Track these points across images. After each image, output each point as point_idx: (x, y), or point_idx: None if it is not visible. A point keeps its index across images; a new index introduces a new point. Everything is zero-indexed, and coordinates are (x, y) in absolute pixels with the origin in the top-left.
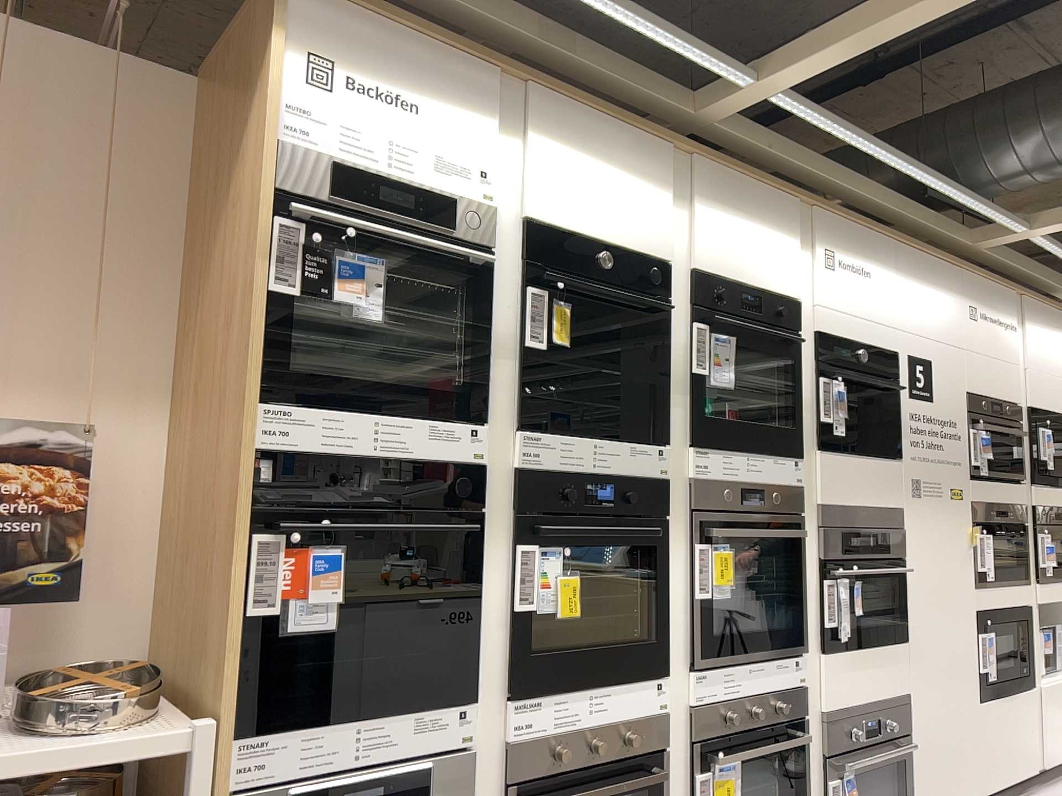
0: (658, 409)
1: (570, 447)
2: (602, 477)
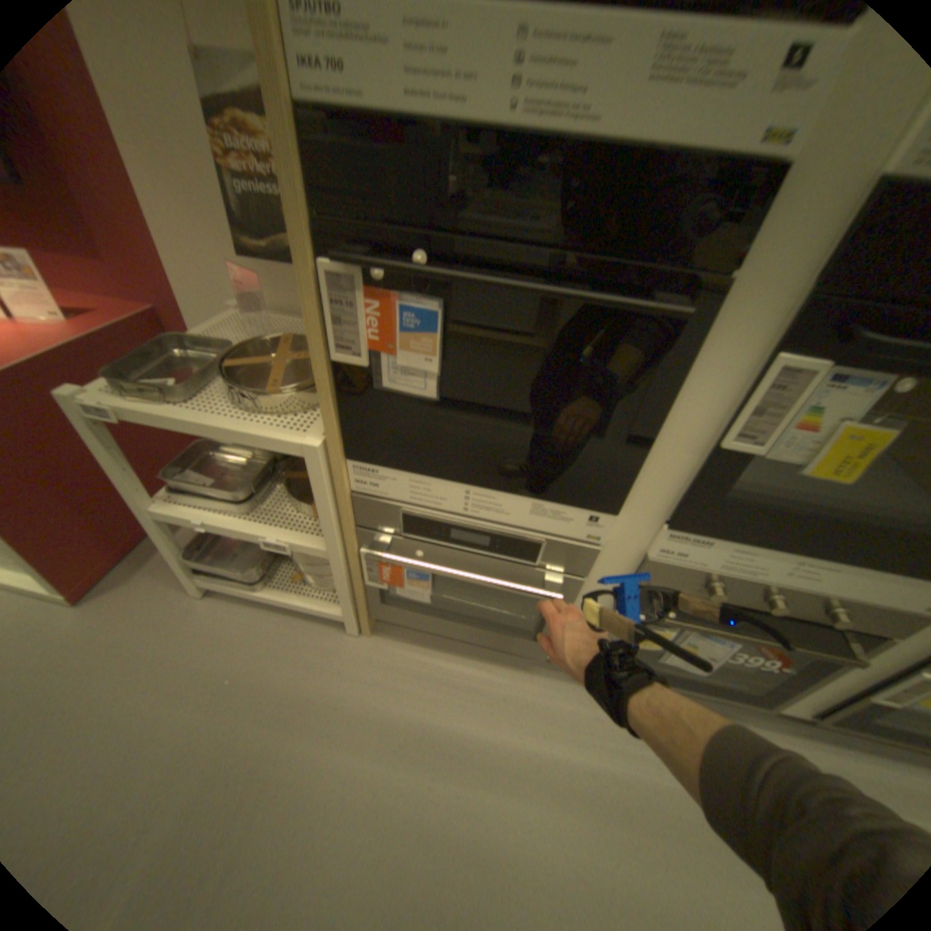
0: None
1: None
2: None
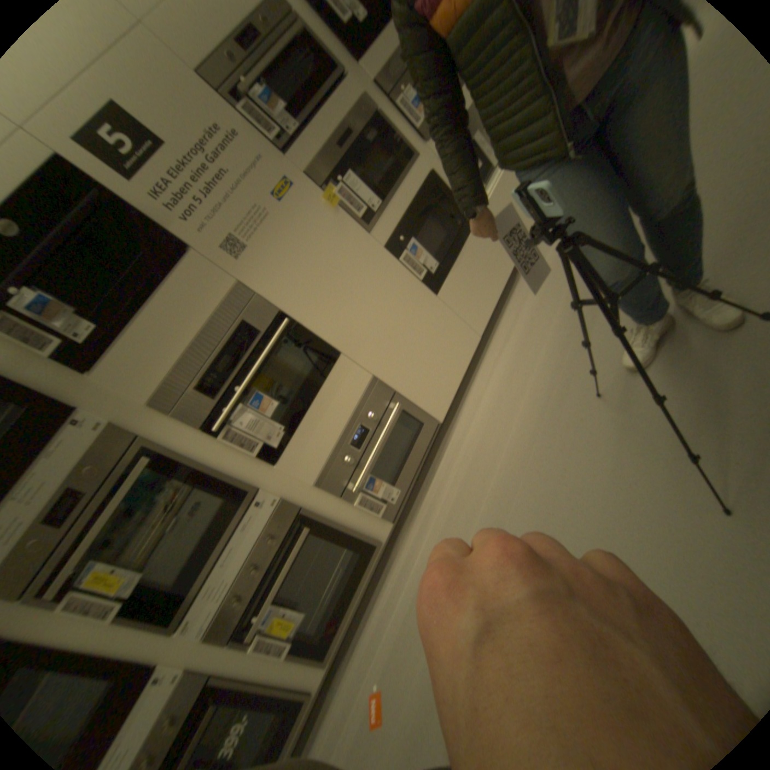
0: None
1: None
2: None
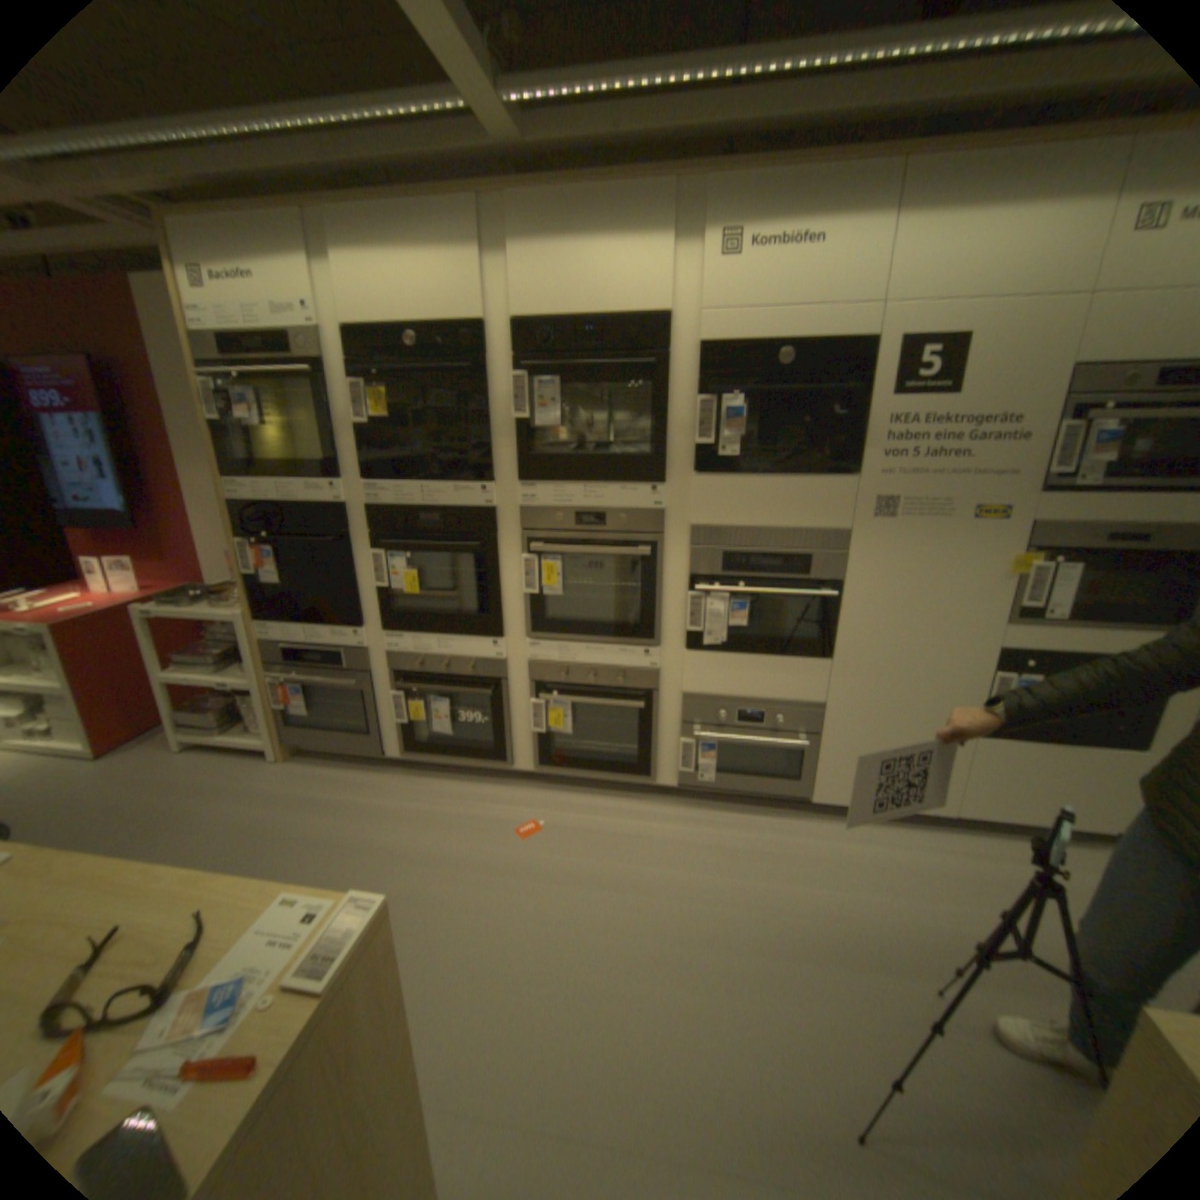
0: (489, 455)
1: (402, 493)
2: (432, 514)
